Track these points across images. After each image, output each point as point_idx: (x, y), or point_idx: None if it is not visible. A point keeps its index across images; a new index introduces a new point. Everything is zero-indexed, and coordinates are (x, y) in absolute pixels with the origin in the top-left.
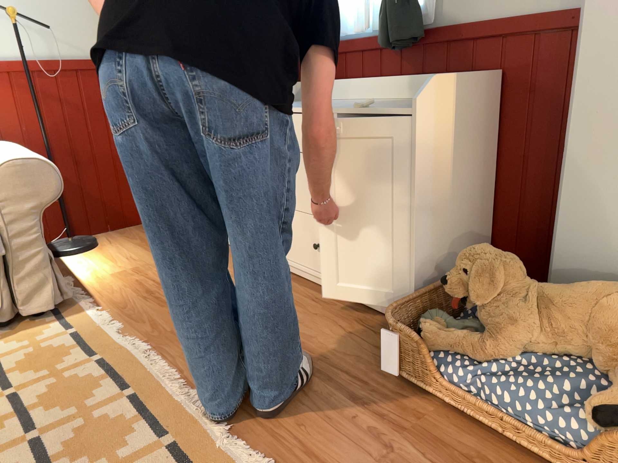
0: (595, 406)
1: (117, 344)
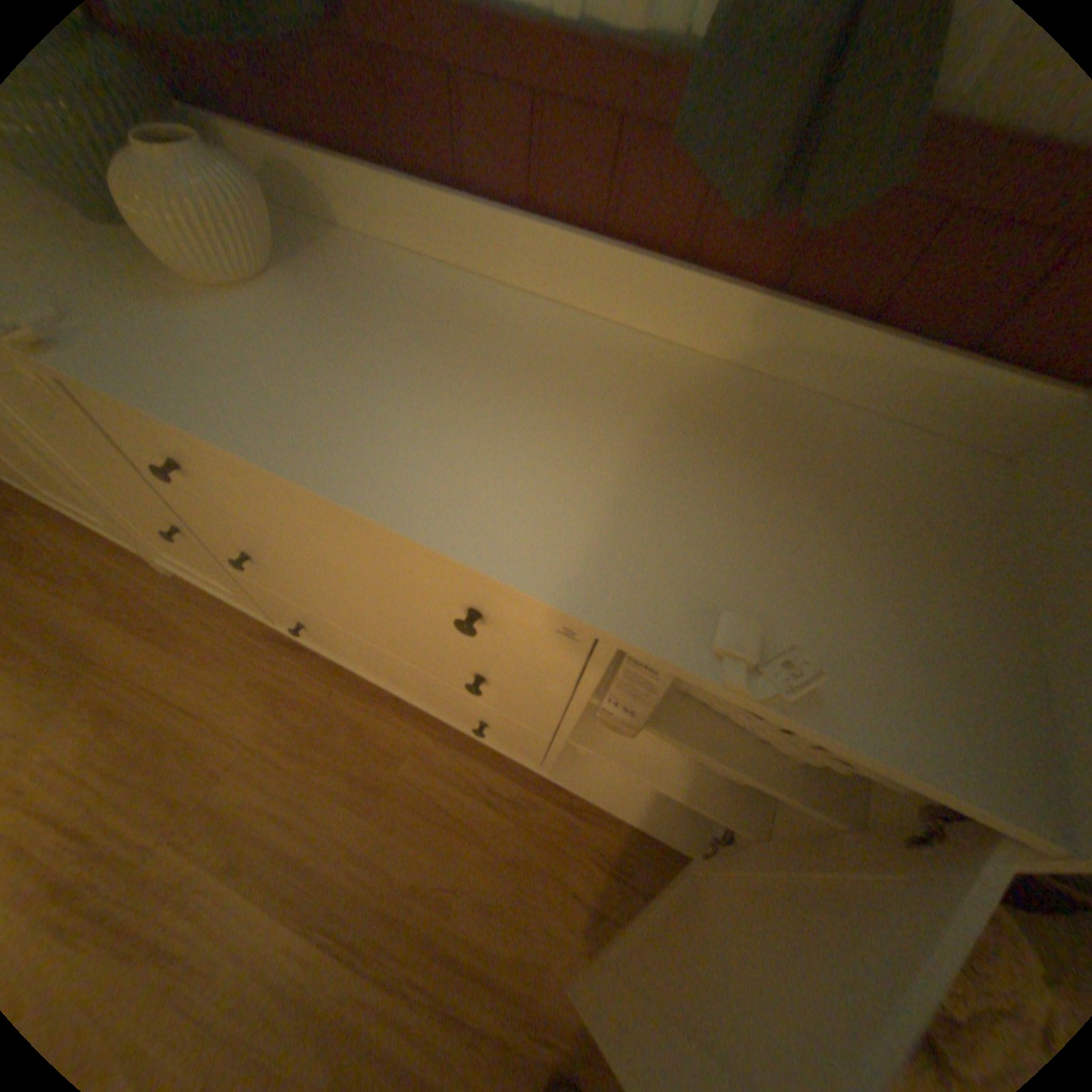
0: None
1: None
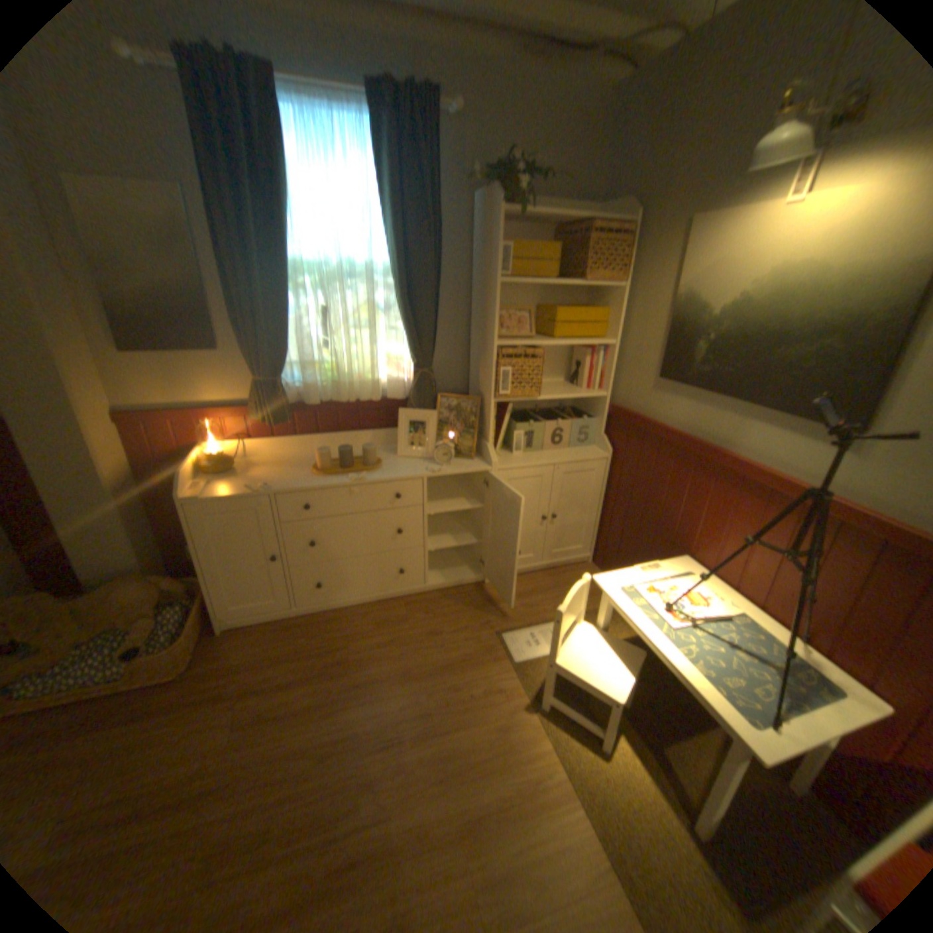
0: (122, 655)
1: None
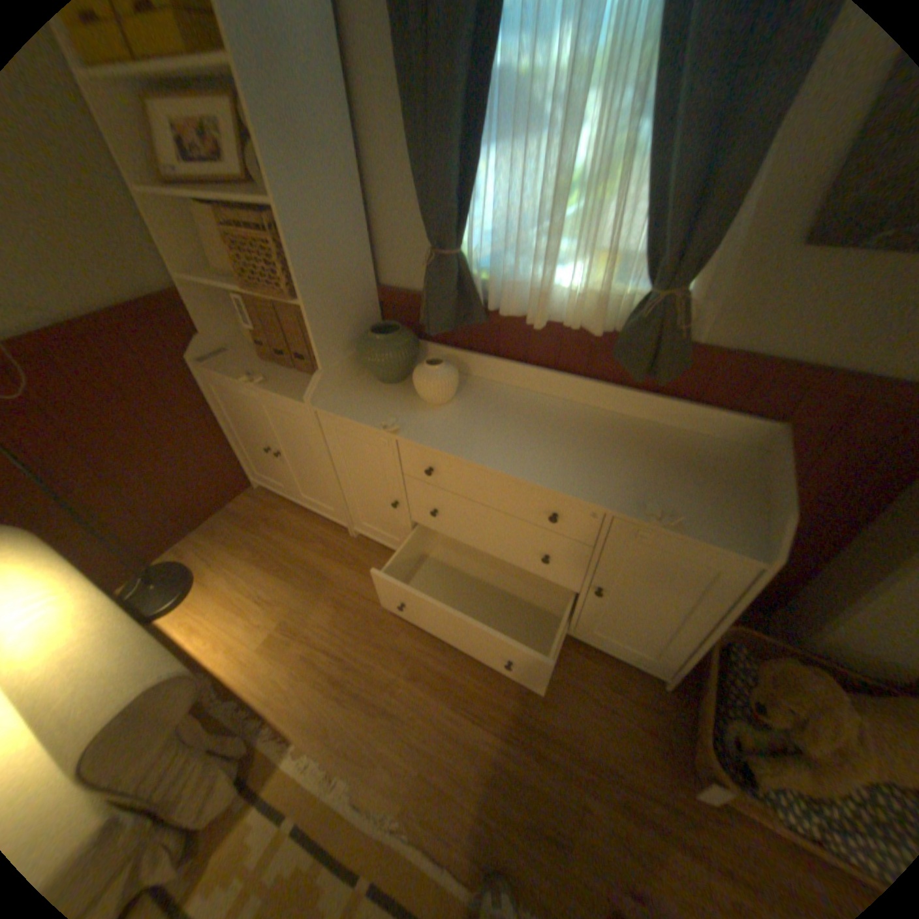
0: None
1: (369, 839)
